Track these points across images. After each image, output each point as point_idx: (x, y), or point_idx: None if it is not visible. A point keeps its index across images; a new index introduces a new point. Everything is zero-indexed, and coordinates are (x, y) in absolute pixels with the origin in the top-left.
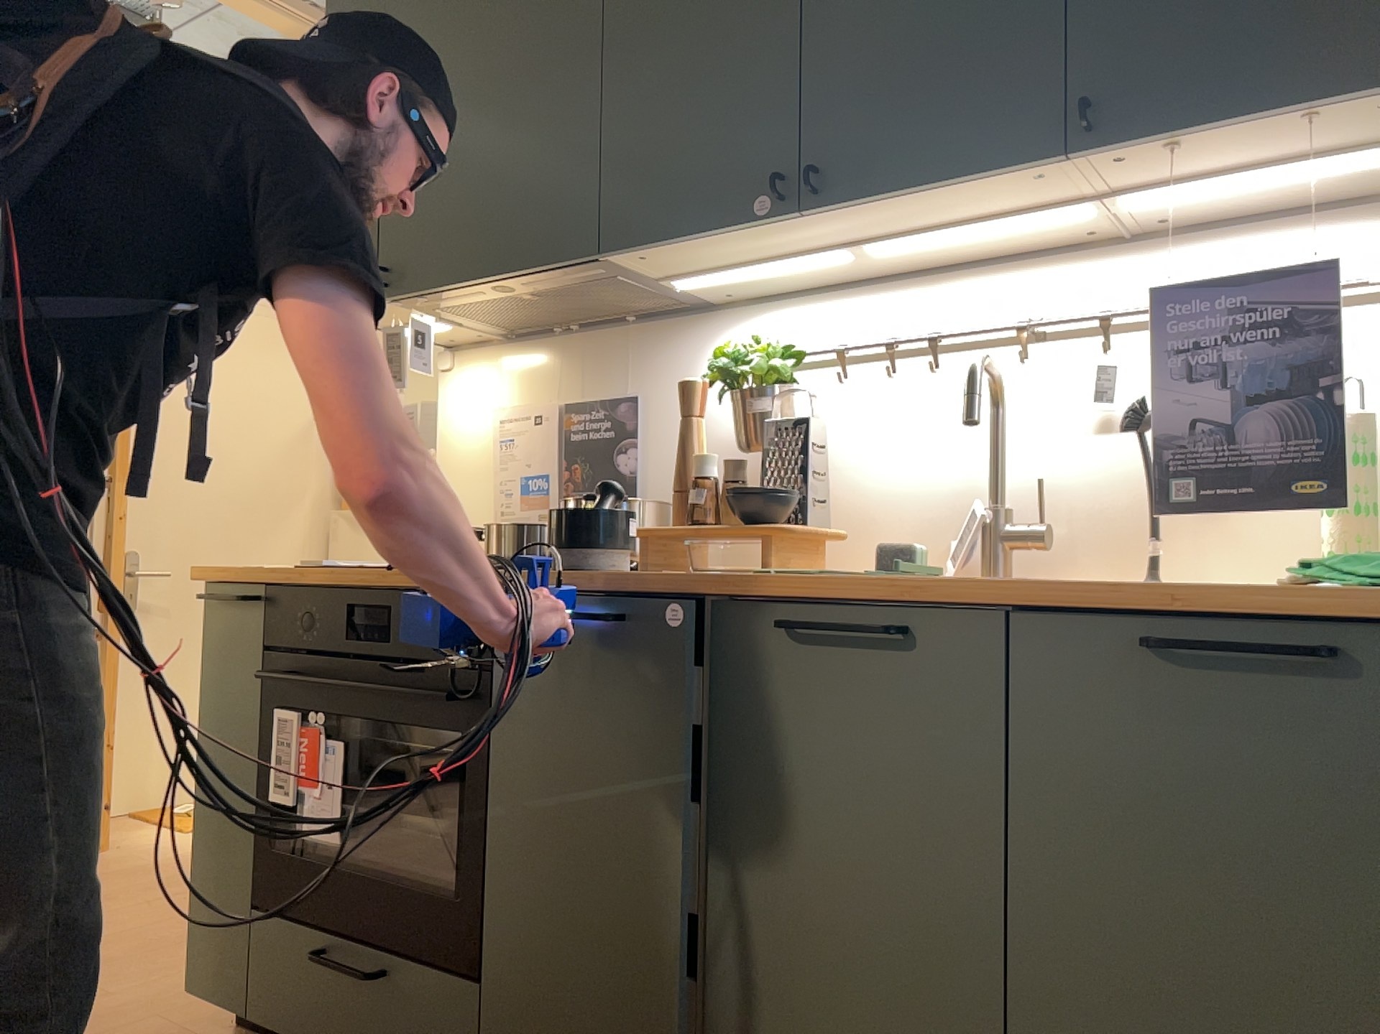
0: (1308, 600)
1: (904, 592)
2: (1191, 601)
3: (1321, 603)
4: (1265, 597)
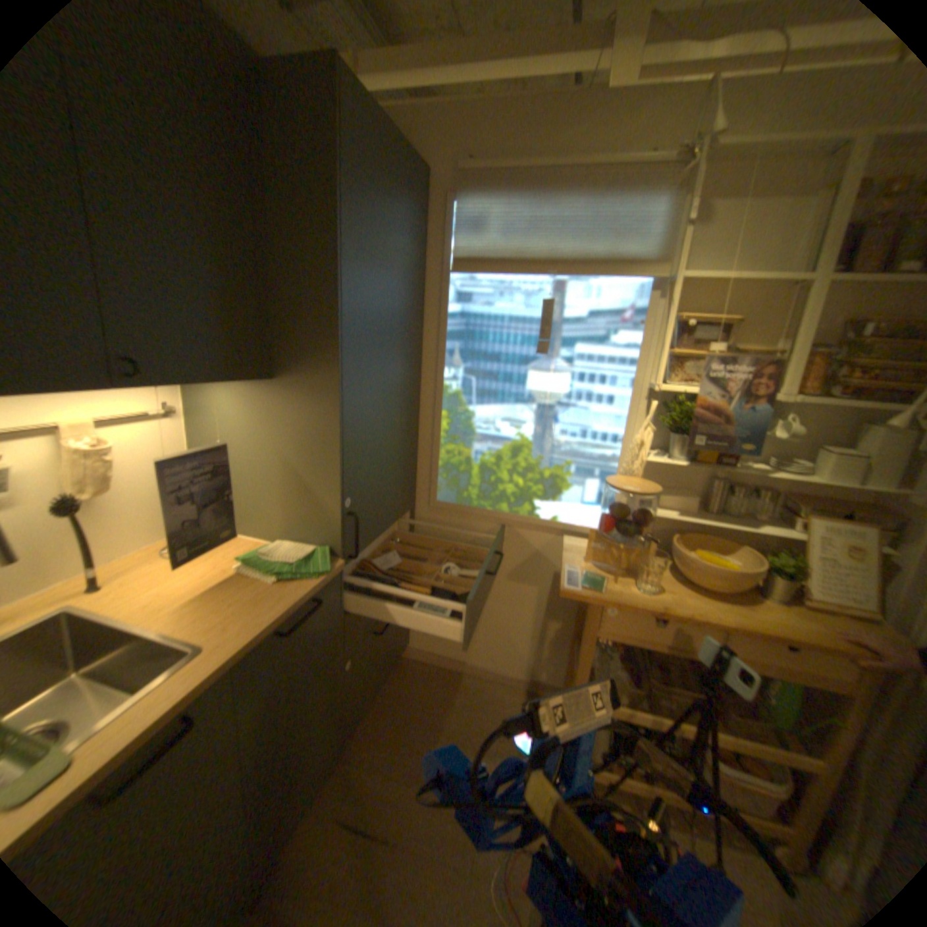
0: (314, 592)
1: (183, 702)
2: (289, 612)
3: (308, 588)
4: (295, 596)
